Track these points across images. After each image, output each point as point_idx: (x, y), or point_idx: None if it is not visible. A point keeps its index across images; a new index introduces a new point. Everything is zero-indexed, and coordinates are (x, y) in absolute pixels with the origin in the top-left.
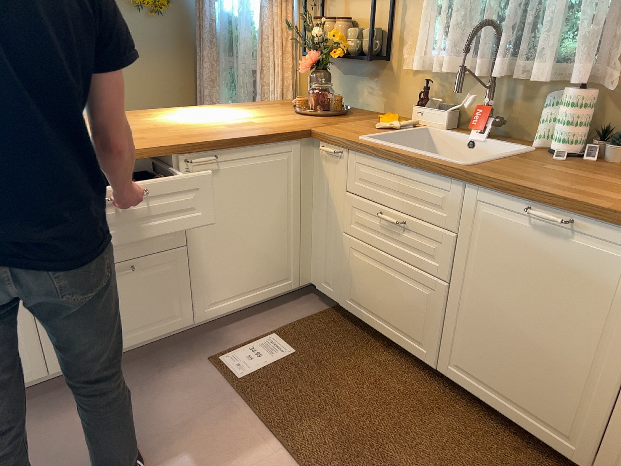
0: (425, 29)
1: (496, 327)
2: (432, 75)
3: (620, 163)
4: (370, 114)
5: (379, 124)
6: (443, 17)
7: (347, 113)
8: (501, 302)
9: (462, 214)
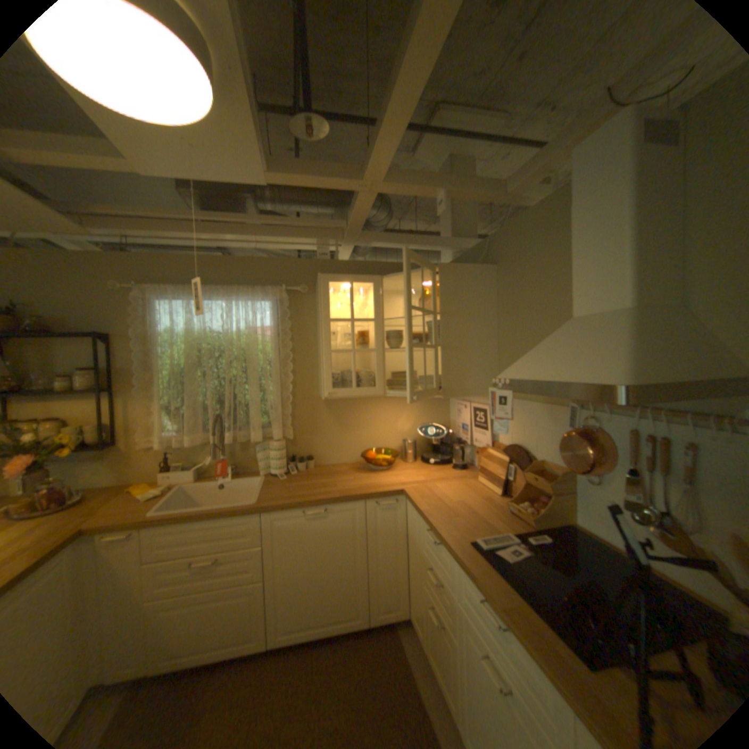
0: (153, 419)
1: (302, 587)
2: (166, 447)
3: (306, 469)
4: (105, 490)
5: (134, 496)
6: (170, 411)
7: (81, 497)
8: (301, 571)
9: (261, 532)
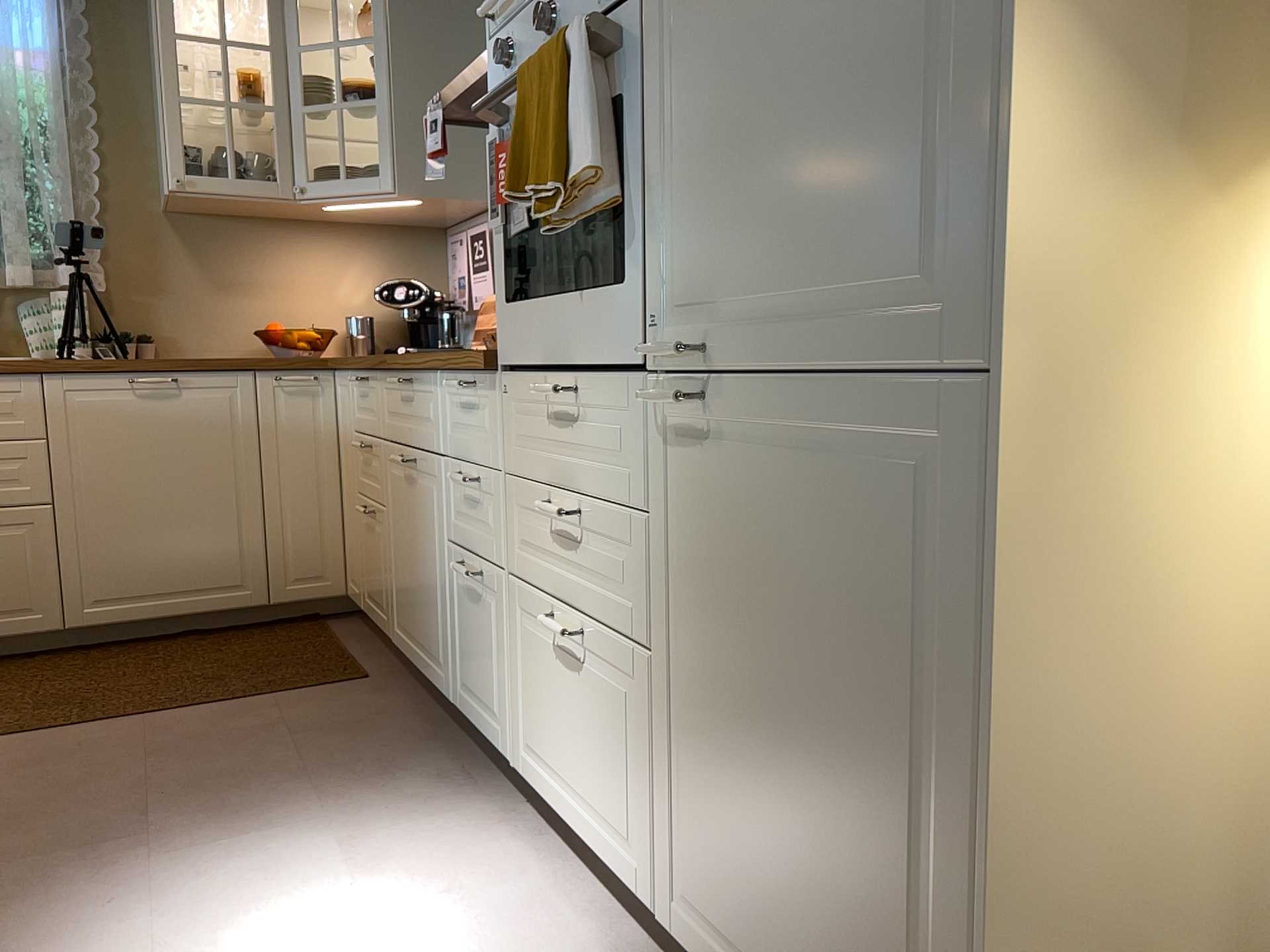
0: None
1: (132, 520)
2: None
3: (137, 358)
4: None
5: None
6: None
7: None
8: (129, 489)
9: (46, 413)
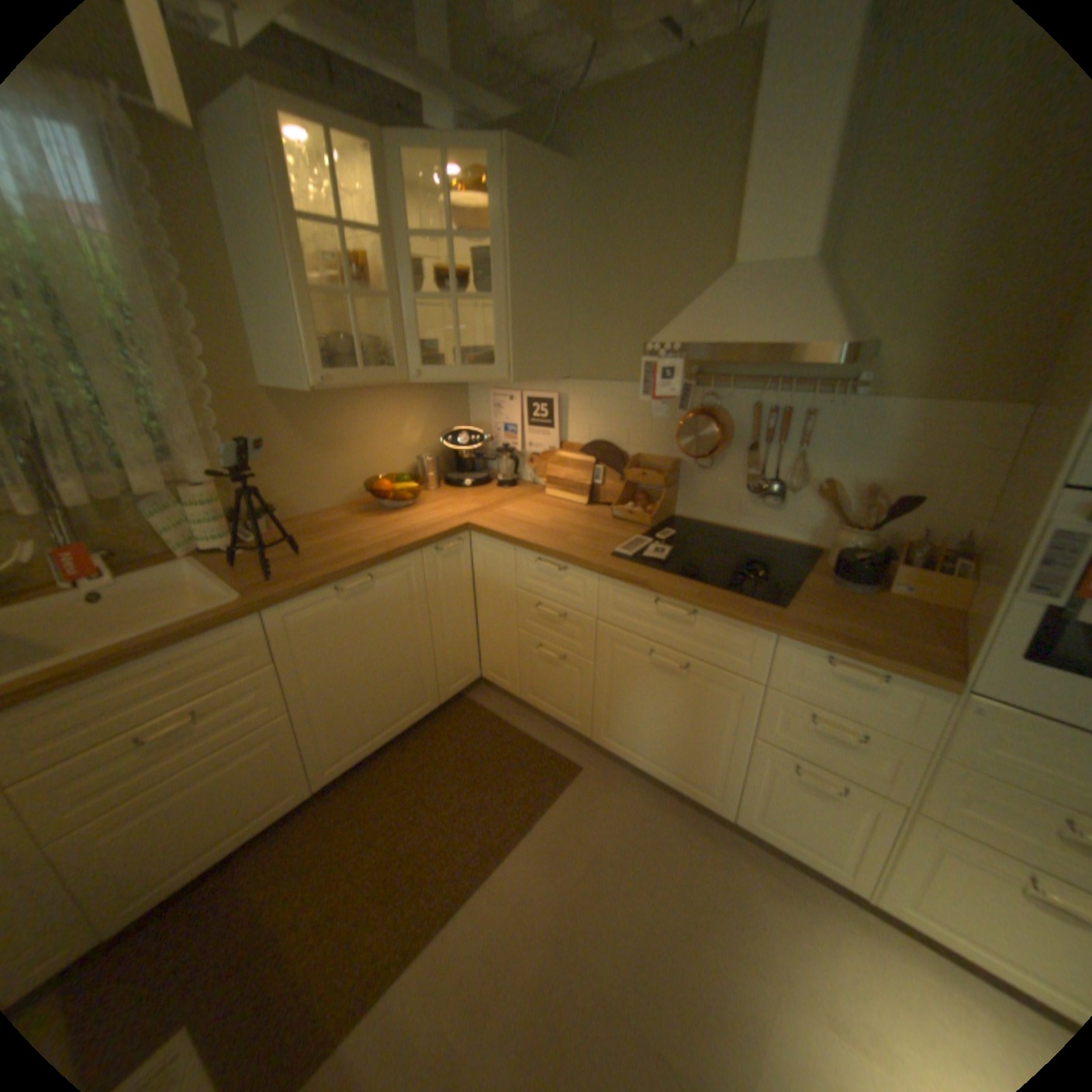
0: None
1: (351, 696)
2: None
3: (268, 531)
4: None
5: None
6: None
7: None
8: (346, 674)
9: (269, 643)
